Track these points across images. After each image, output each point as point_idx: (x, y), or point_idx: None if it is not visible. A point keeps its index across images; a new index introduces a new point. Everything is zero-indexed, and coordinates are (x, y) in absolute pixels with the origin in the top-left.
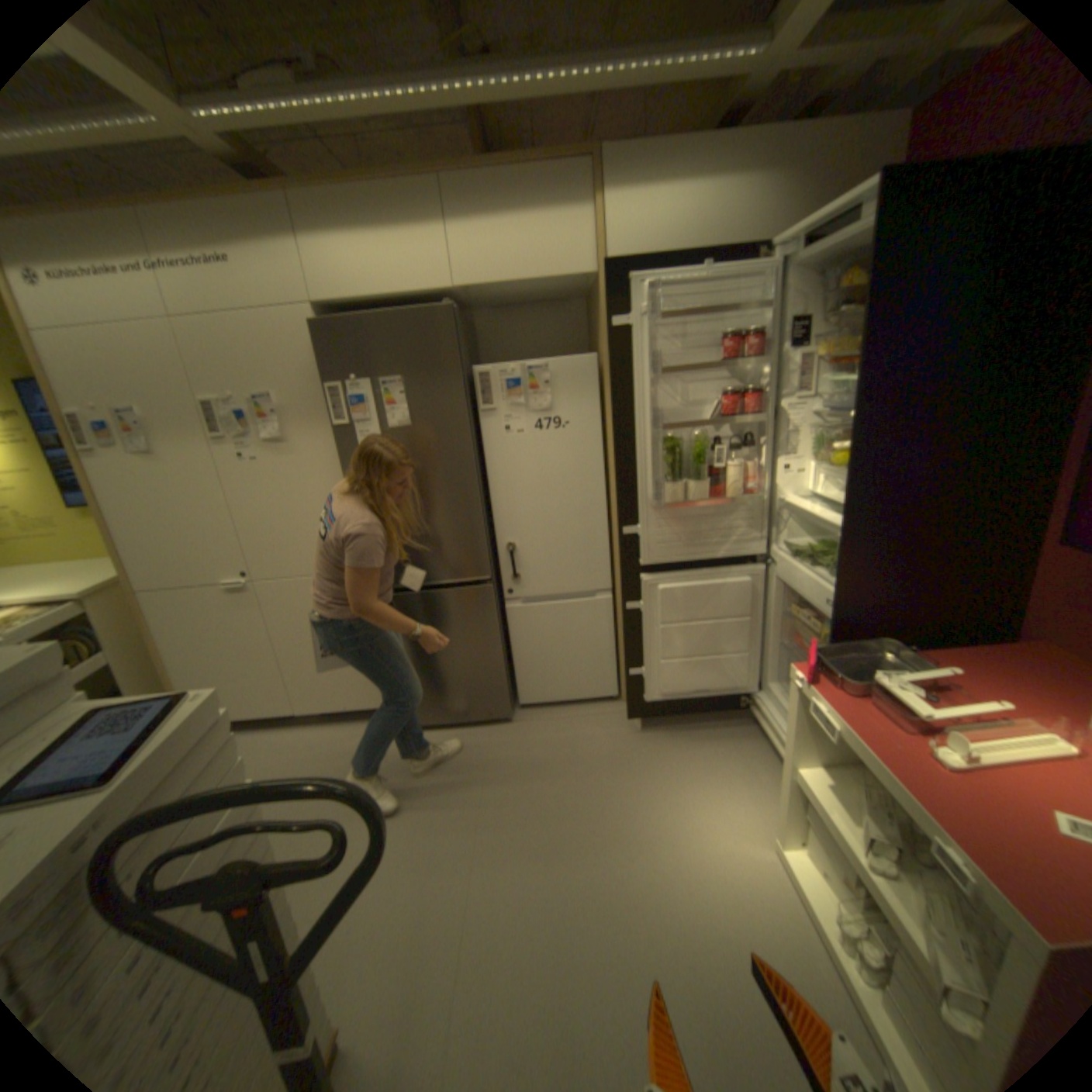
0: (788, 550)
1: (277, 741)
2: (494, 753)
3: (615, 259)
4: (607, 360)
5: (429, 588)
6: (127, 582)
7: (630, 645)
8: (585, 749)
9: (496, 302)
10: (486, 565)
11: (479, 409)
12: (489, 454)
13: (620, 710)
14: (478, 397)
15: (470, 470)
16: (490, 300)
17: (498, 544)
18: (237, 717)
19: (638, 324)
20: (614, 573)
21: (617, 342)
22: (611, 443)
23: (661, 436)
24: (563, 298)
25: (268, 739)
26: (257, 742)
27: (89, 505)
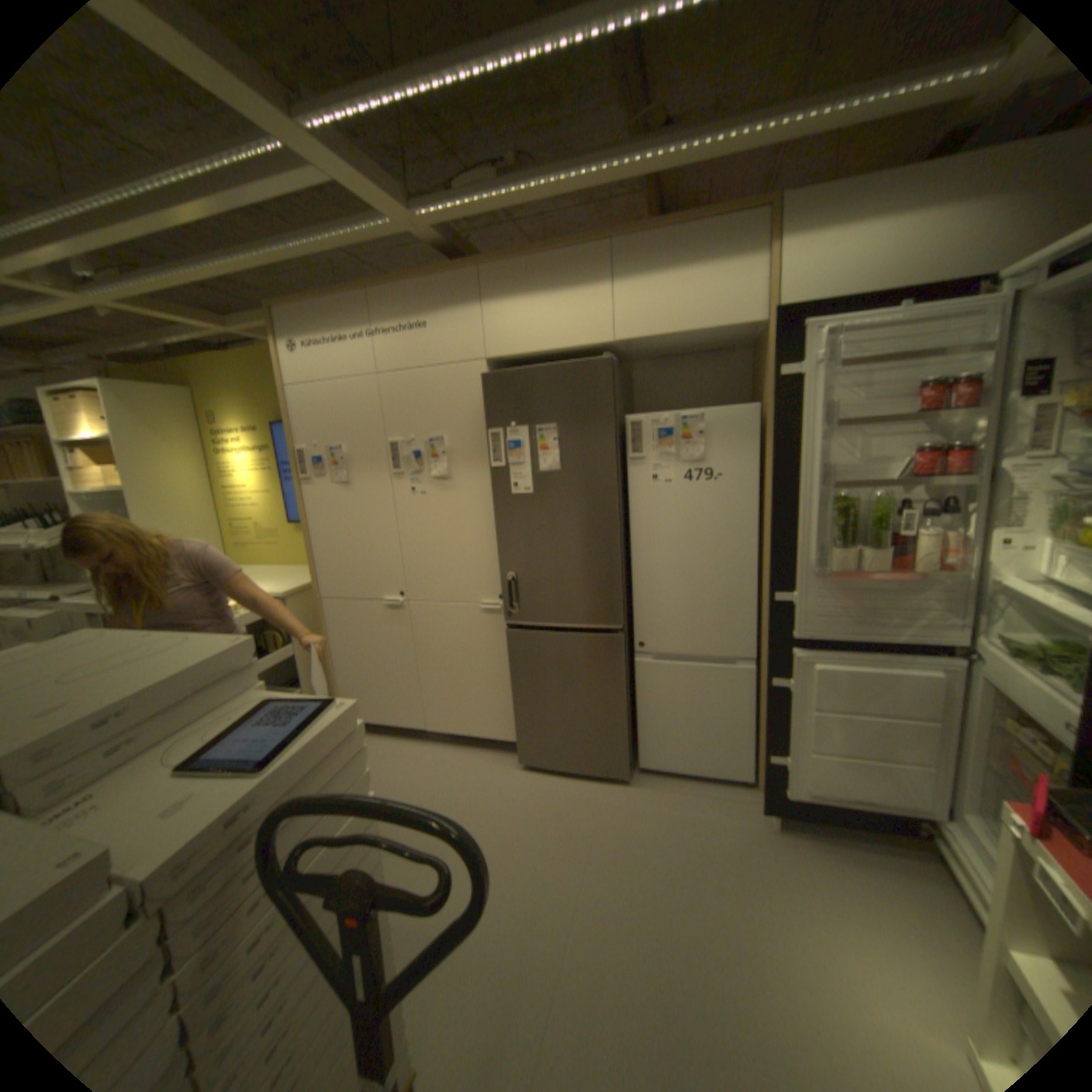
0: (1005, 646)
1: (409, 752)
2: (607, 816)
3: (789, 305)
4: (772, 410)
5: (560, 629)
6: (318, 589)
7: (774, 728)
8: (710, 837)
9: (656, 353)
10: (619, 614)
11: (628, 457)
12: (634, 502)
13: (756, 801)
14: (628, 446)
15: (612, 517)
16: (650, 352)
17: (634, 593)
18: (381, 722)
19: (812, 373)
20: (761, 641)
21: (785, 392)
22: (770, 498)
23: (831, 495)
24: (727, 348)
25: (402, 748)
26: (393, 749)
27: (301, 523)
